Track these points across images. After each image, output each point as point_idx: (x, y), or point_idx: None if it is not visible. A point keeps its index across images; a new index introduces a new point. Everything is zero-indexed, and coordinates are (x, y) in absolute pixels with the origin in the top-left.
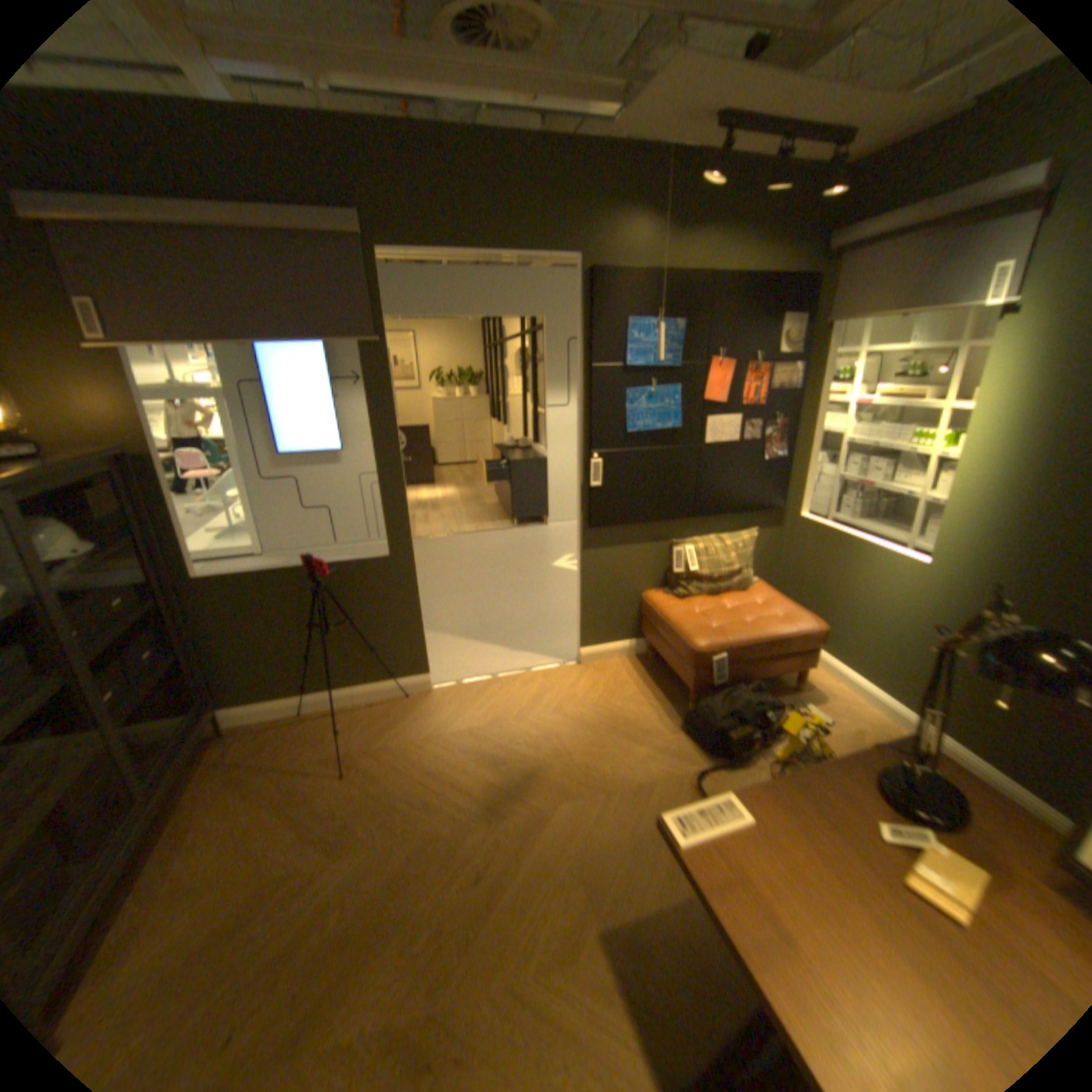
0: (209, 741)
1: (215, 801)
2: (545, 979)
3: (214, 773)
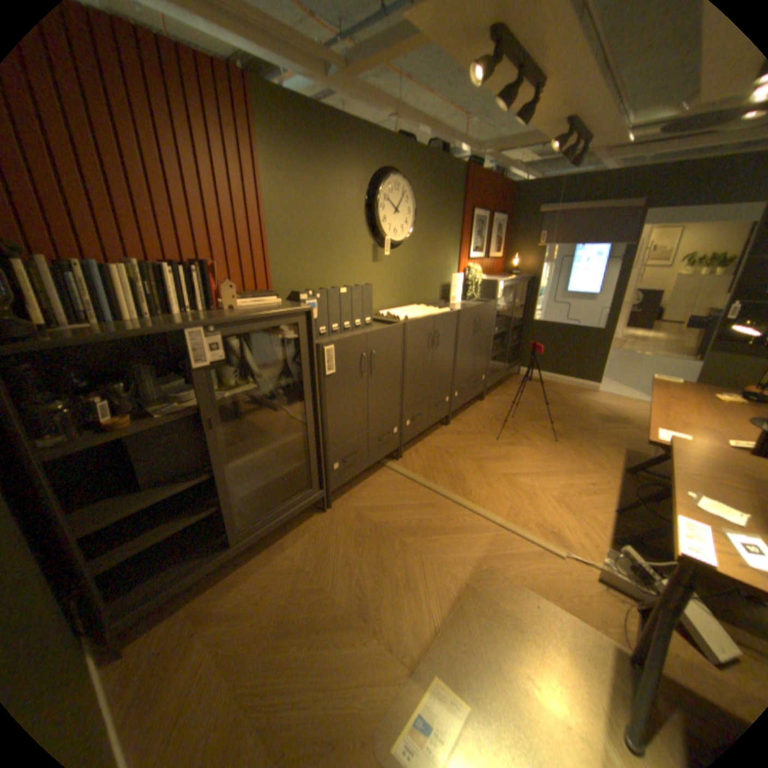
0: (515, 375)
1: (516, 385)
2: (602, 444)
3: (516, 380)
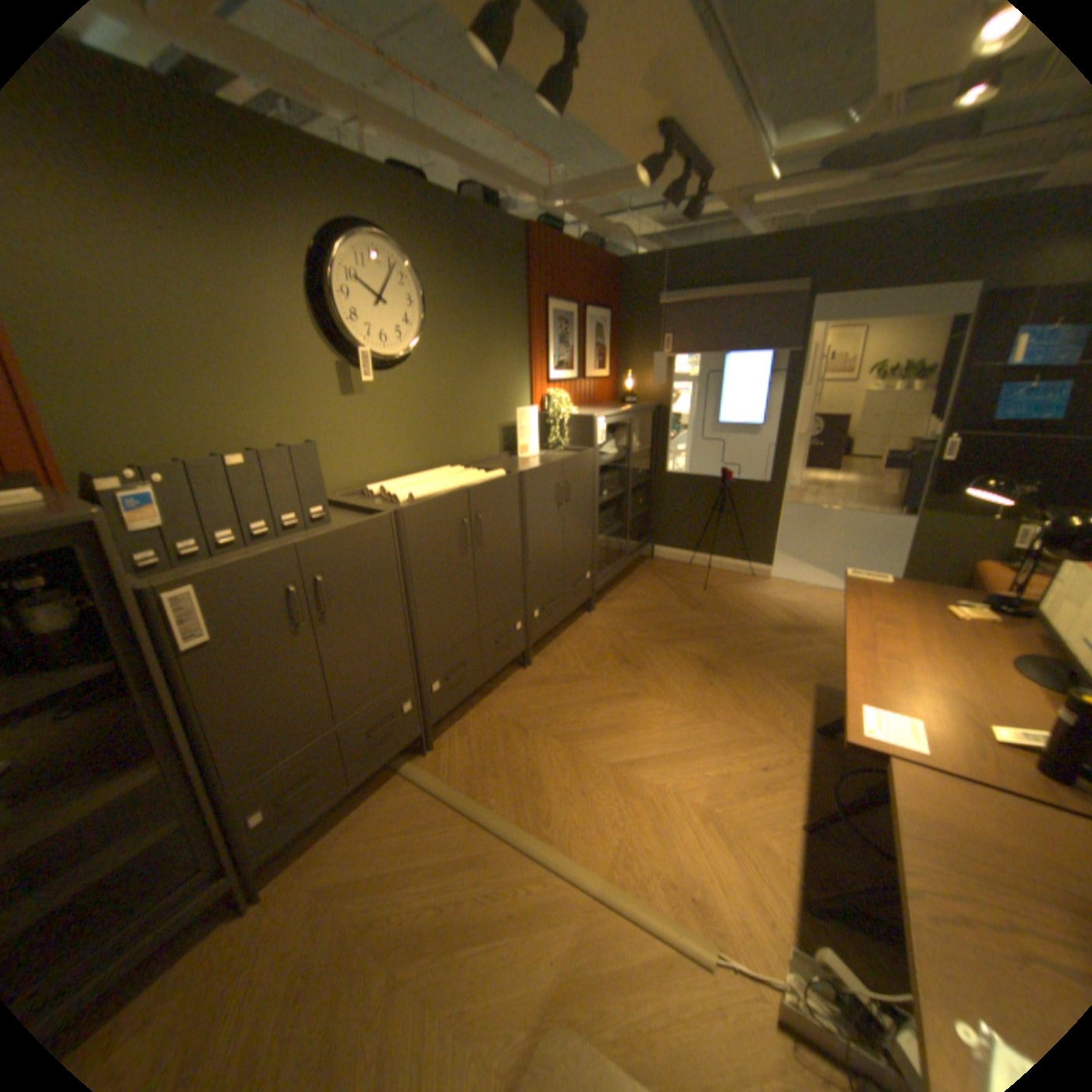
0: (647, 559)
1: (647, 578)
2: (778, 680)
3: (648, 569)
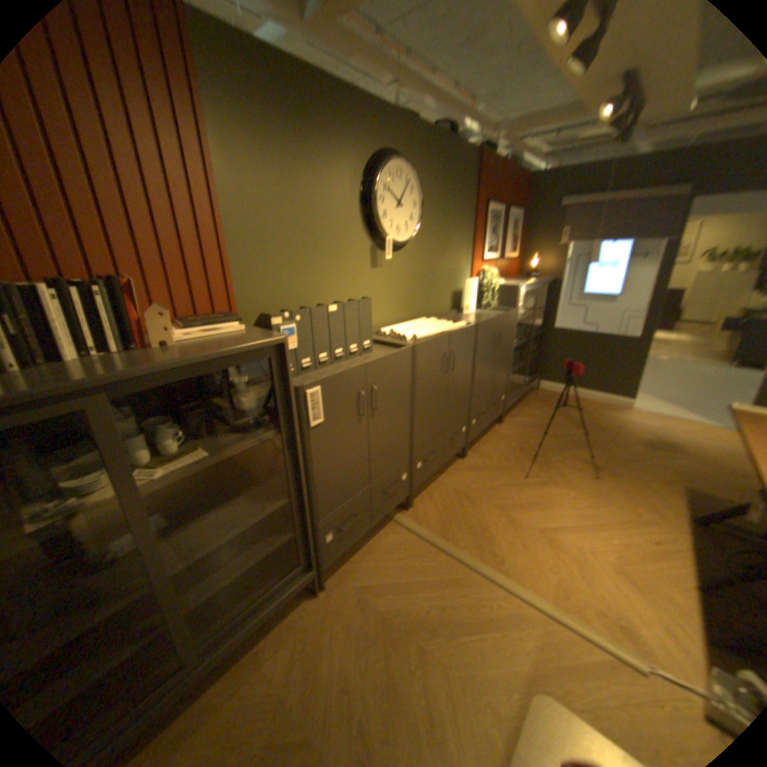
0: (533, 389)
1: (537, 402)
2: (654, 482)
3: (536, 397)
